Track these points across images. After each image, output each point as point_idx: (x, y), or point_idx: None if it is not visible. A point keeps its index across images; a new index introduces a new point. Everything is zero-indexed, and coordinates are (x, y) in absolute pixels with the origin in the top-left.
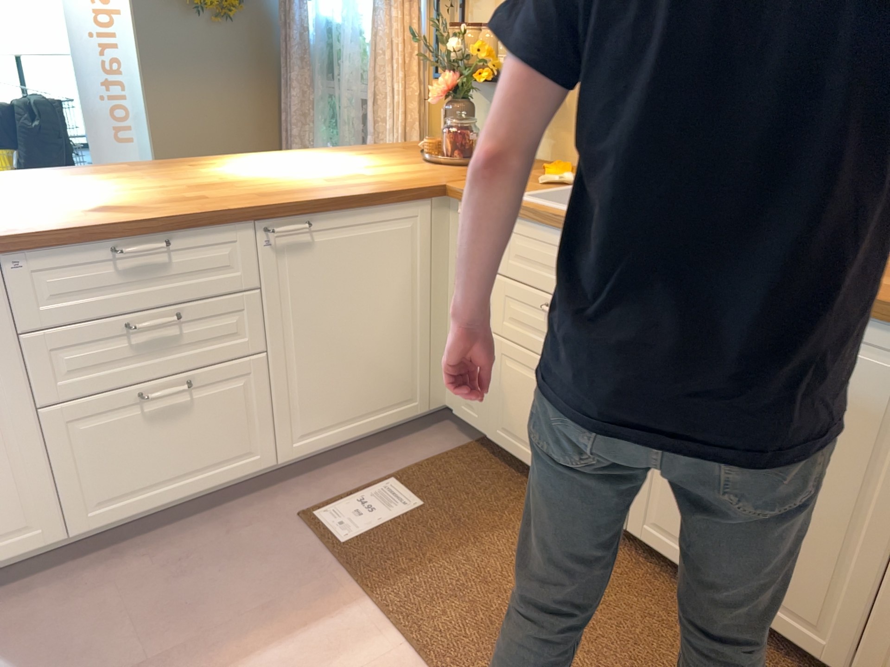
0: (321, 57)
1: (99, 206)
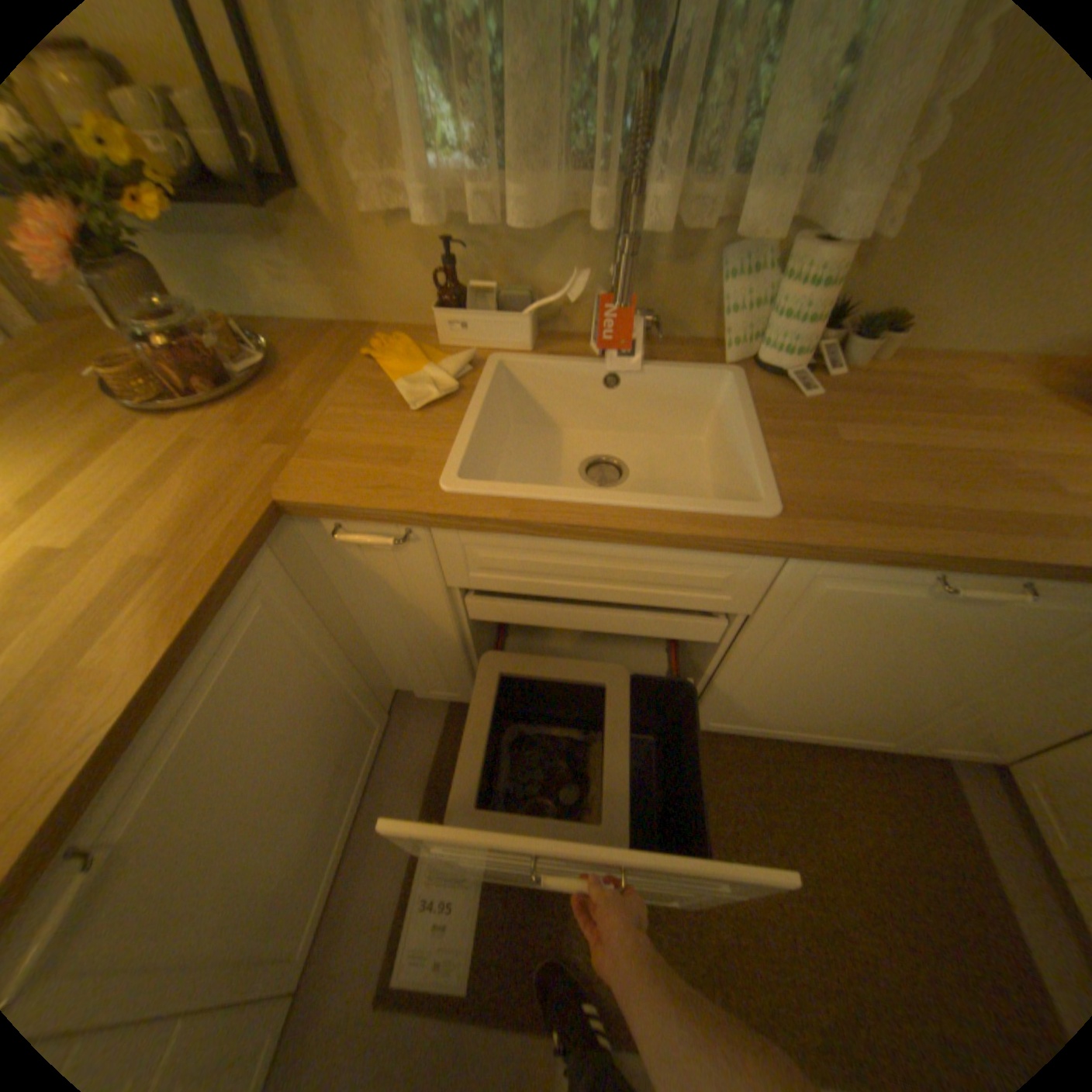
0: None
1: None
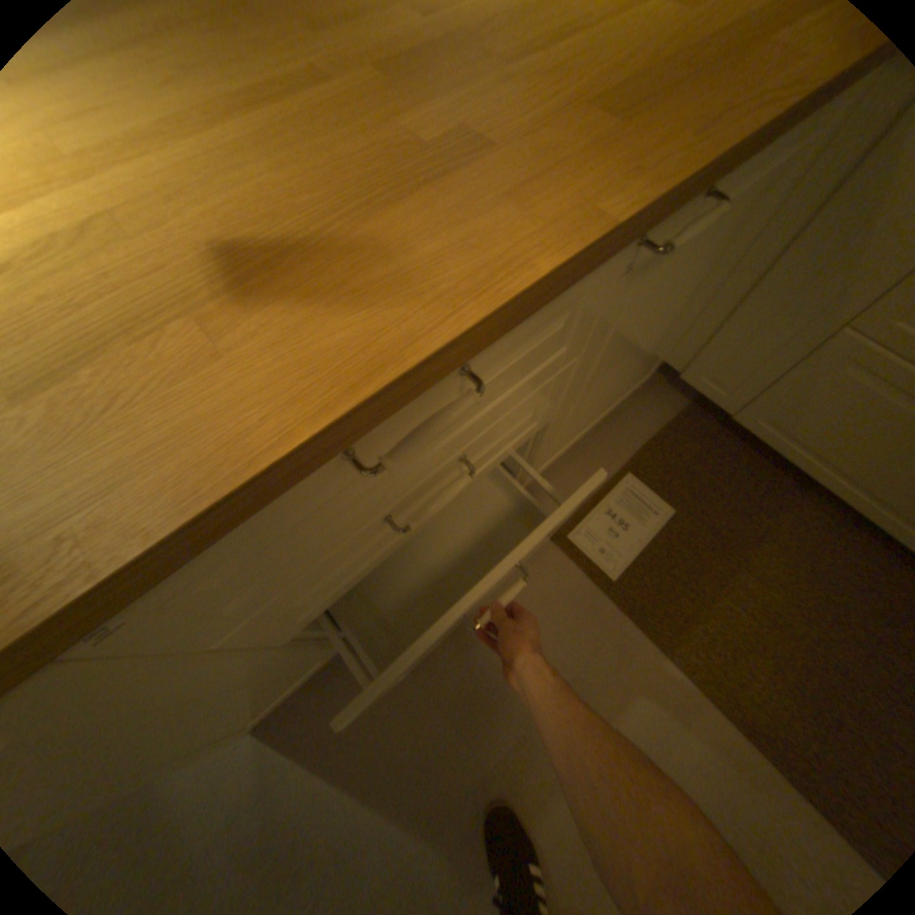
0: None
1: (206, 231)
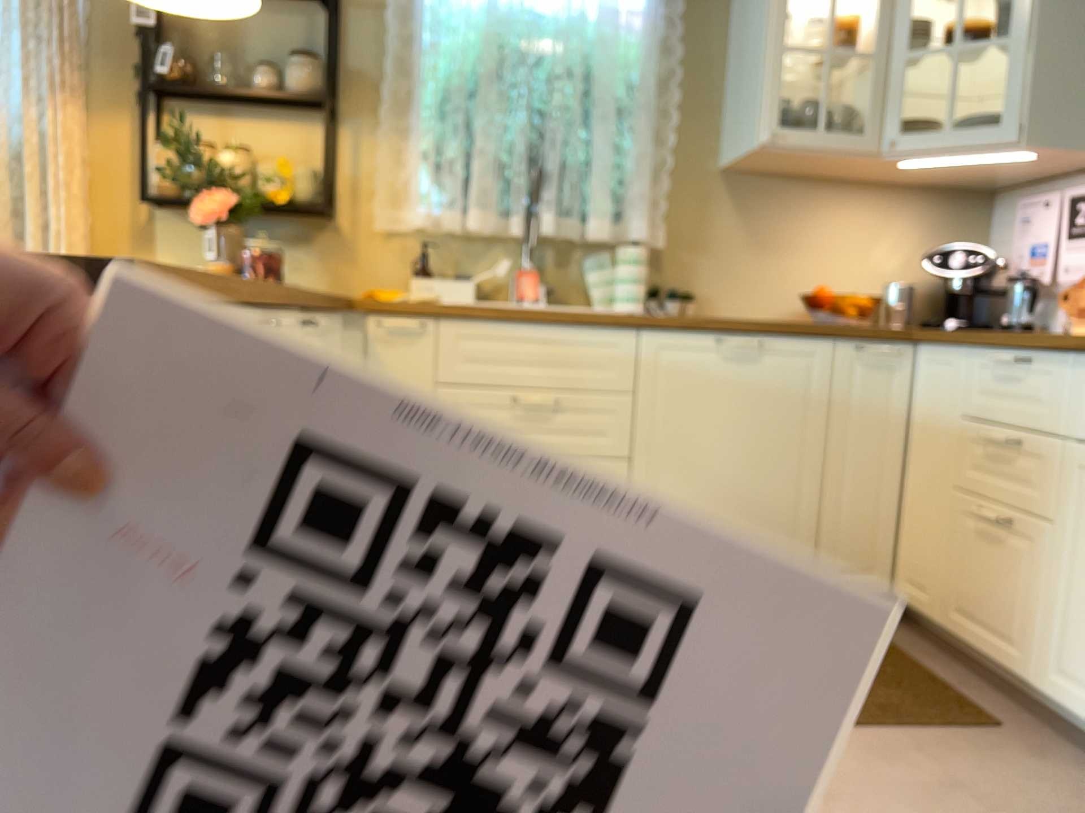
0: None
1: None
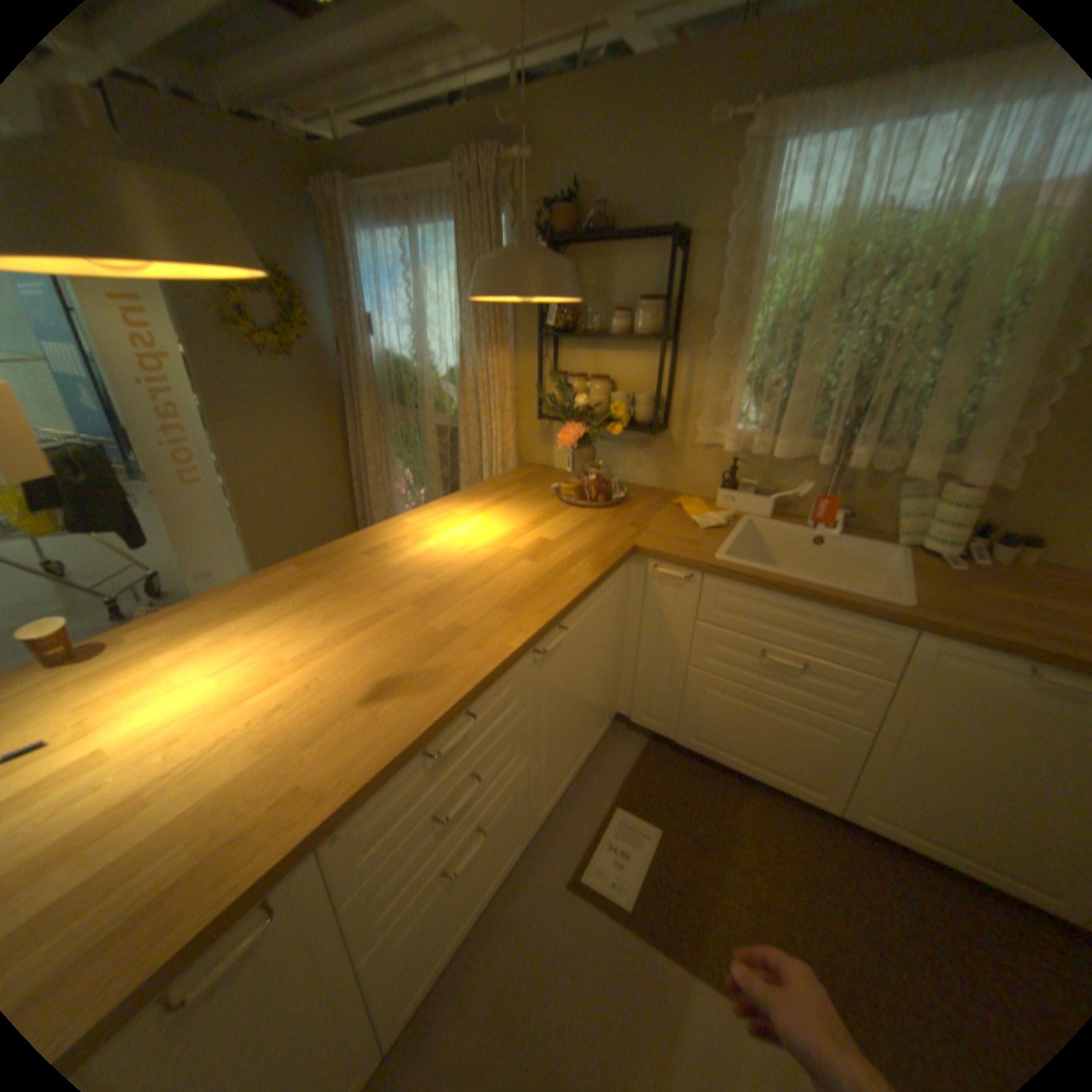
0: (388, 387)
1: (360, 680)
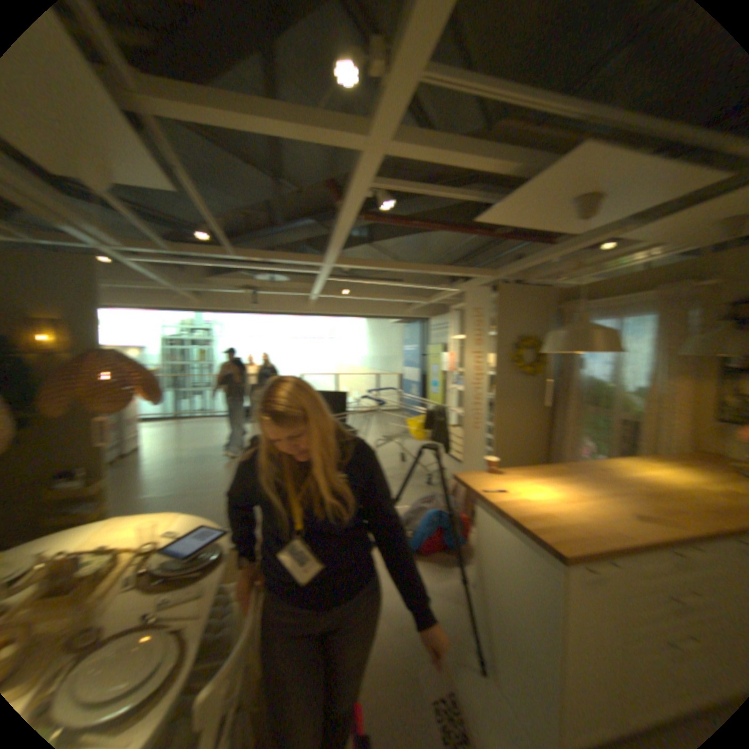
0: (590, 394)
1: (631, 513)
